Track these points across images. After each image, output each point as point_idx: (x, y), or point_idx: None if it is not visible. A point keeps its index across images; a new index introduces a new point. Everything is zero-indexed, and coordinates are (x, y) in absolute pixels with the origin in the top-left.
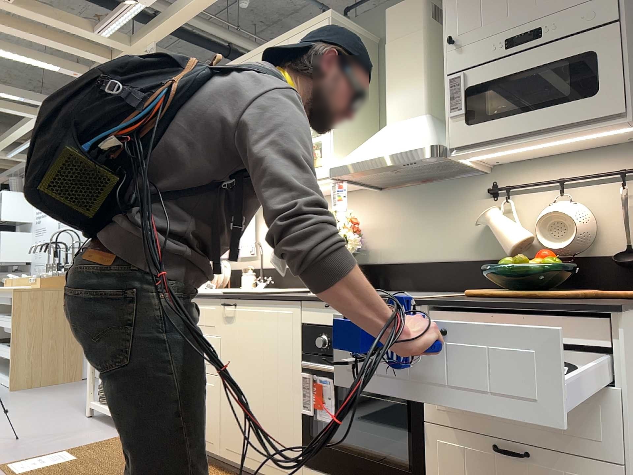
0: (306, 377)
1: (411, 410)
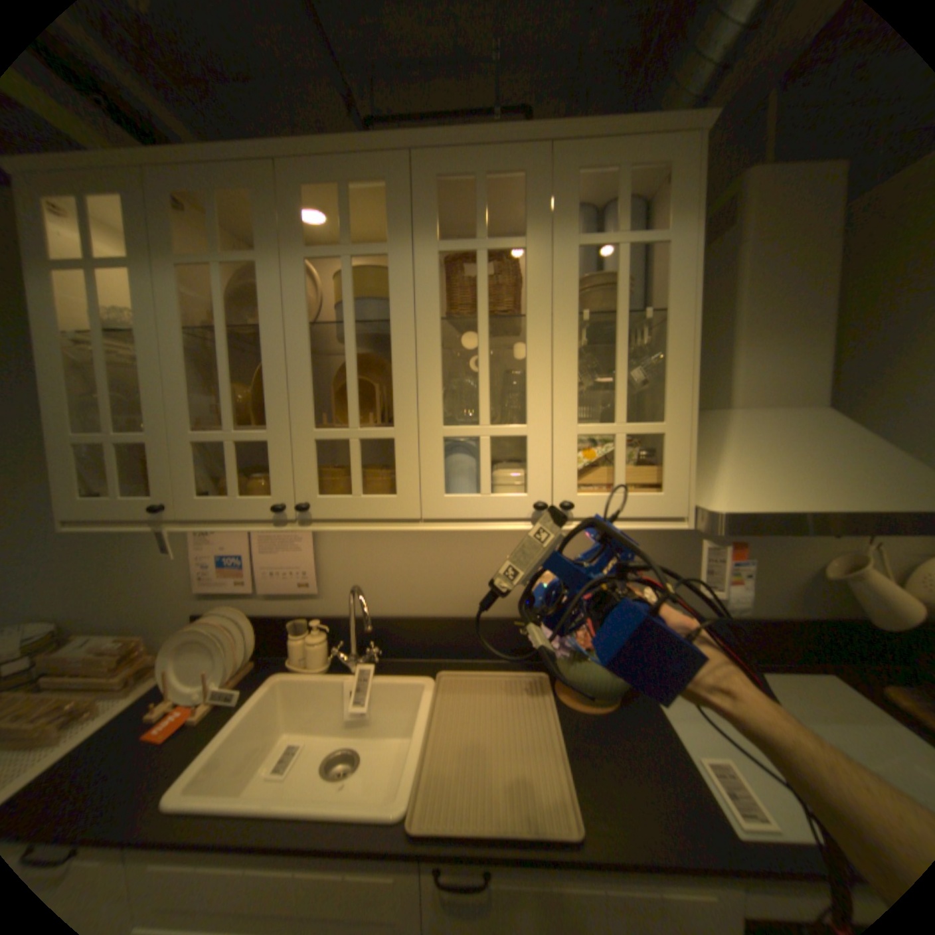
0: None
1: None
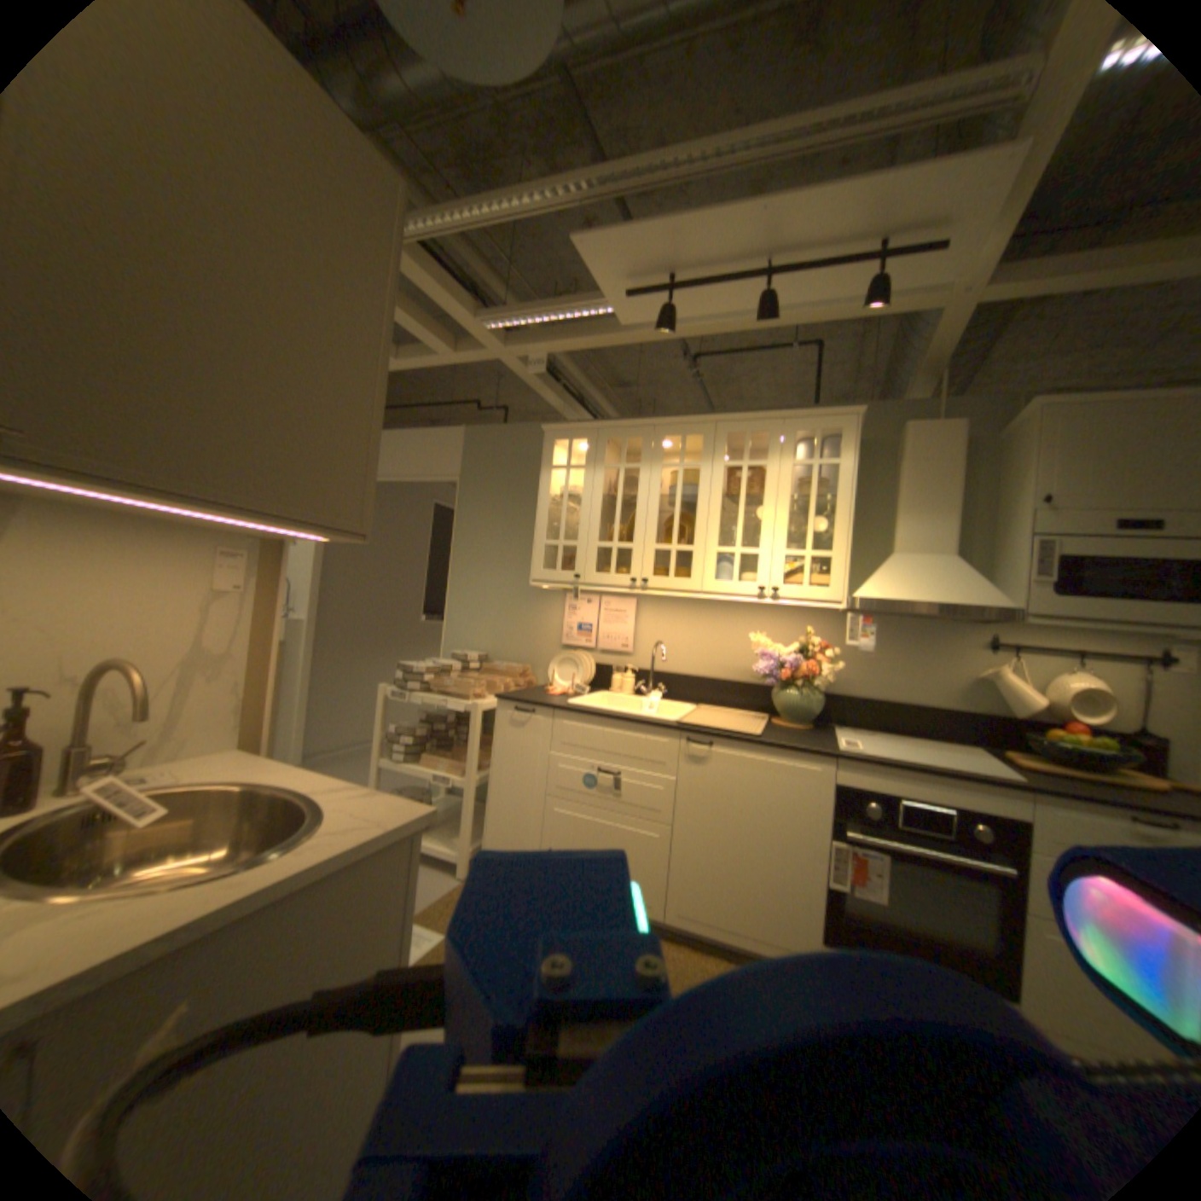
0: (841, 848)
1: (1006, 900)
